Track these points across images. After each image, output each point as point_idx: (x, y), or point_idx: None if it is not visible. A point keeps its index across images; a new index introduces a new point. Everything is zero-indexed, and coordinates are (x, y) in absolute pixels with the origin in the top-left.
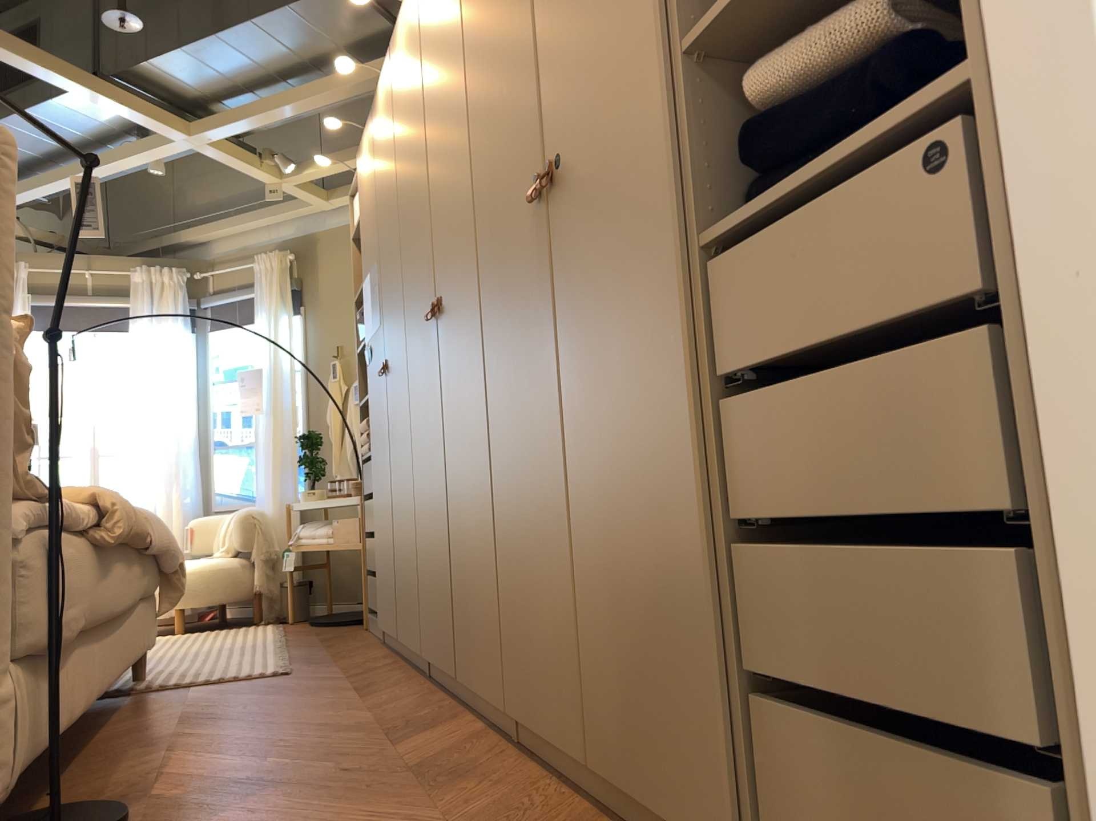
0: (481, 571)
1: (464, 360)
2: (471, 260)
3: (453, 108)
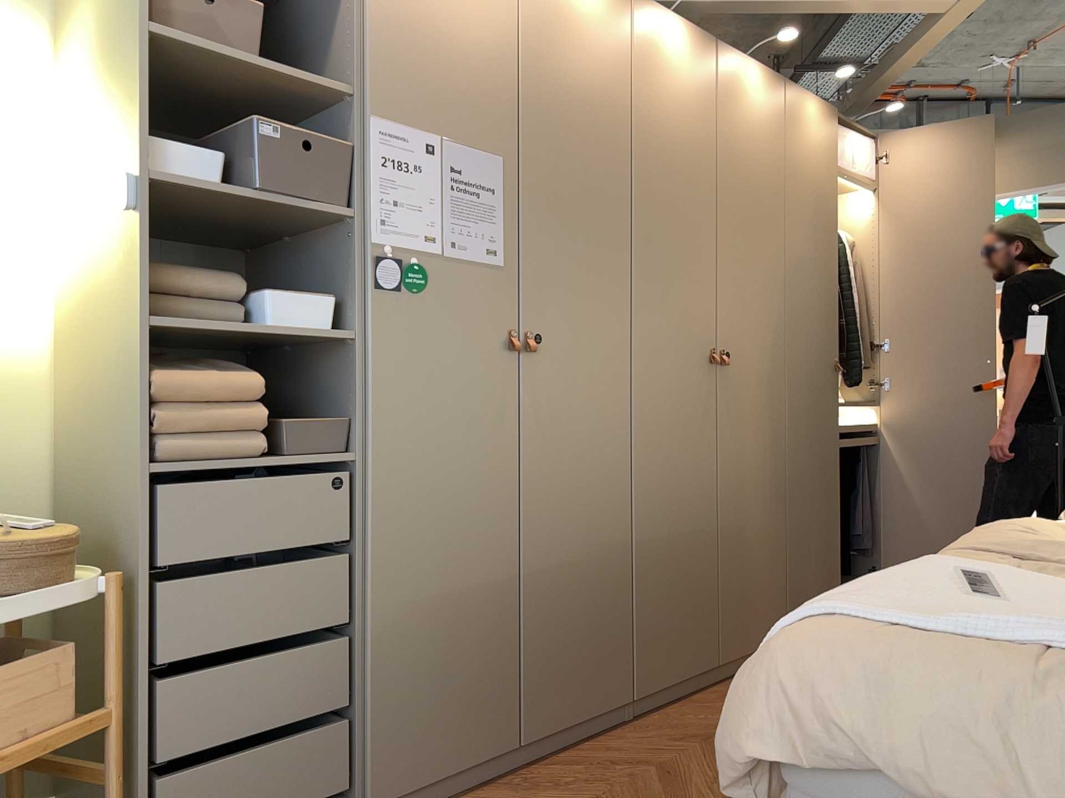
0: (767, 567)
1: (759, 415)
2: (779, 352)
3: (765, 225)
